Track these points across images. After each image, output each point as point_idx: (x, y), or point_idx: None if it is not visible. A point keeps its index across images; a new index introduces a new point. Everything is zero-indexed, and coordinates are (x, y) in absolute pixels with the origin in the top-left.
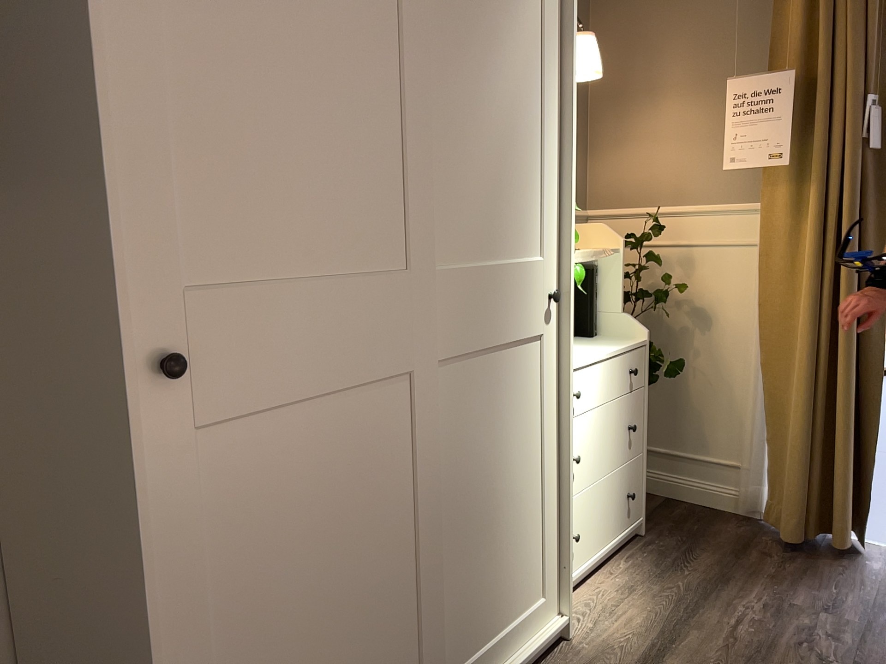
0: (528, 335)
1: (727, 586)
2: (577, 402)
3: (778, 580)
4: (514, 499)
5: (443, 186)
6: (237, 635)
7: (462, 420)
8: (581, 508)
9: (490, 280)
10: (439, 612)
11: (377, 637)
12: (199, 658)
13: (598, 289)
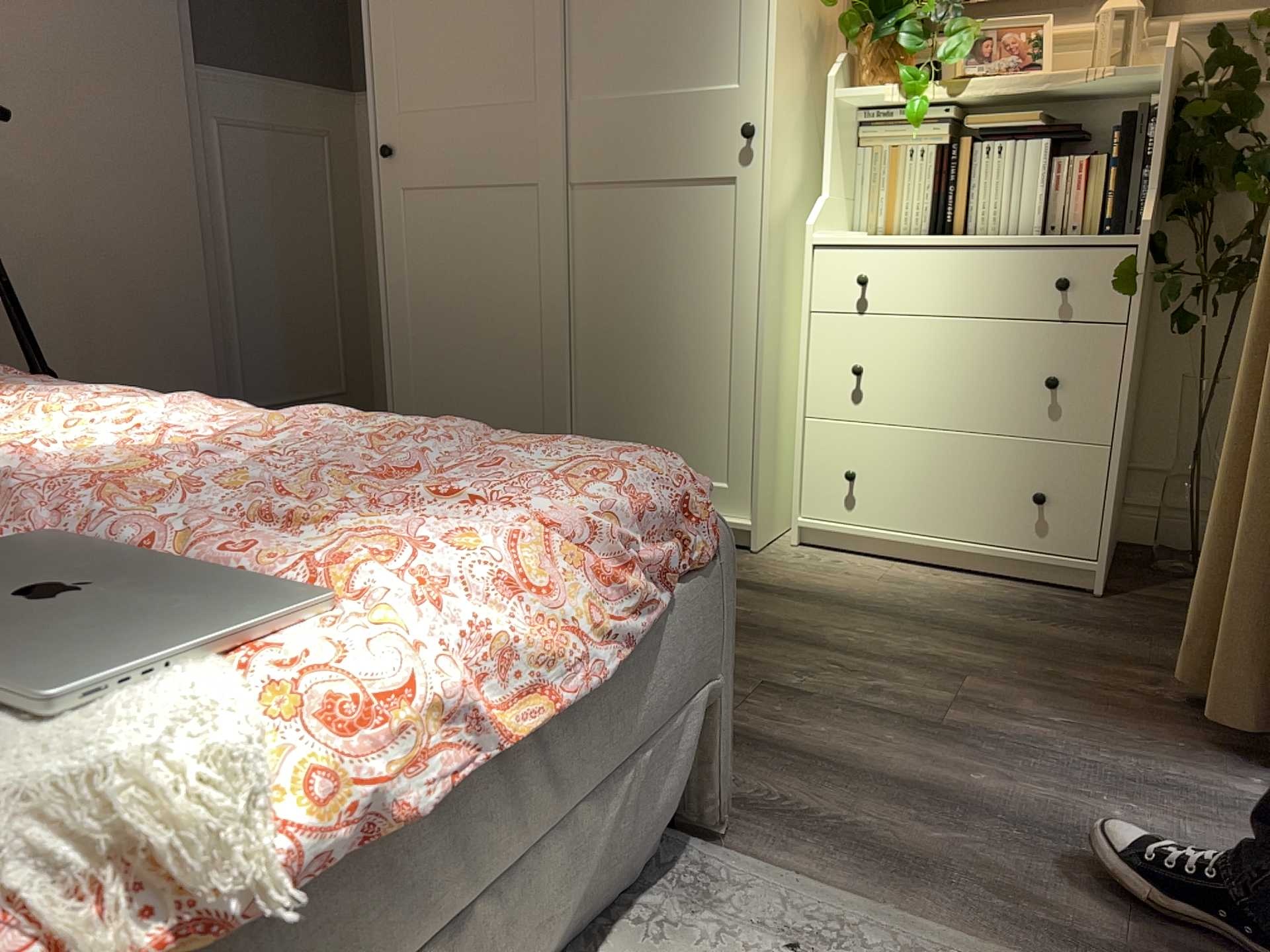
0: (705, 176)
1: (981, 643)
2: (873, 293)
3: (1049, 684)
4: (680, 349)
5: (588, 28)
6: (422, 314)
7: (607, 244)
8: (878, 446)
9: (644, 113)
10: (572, 399)
11: (507, 375)
12: (403, 313)
13: (1150, 149)
